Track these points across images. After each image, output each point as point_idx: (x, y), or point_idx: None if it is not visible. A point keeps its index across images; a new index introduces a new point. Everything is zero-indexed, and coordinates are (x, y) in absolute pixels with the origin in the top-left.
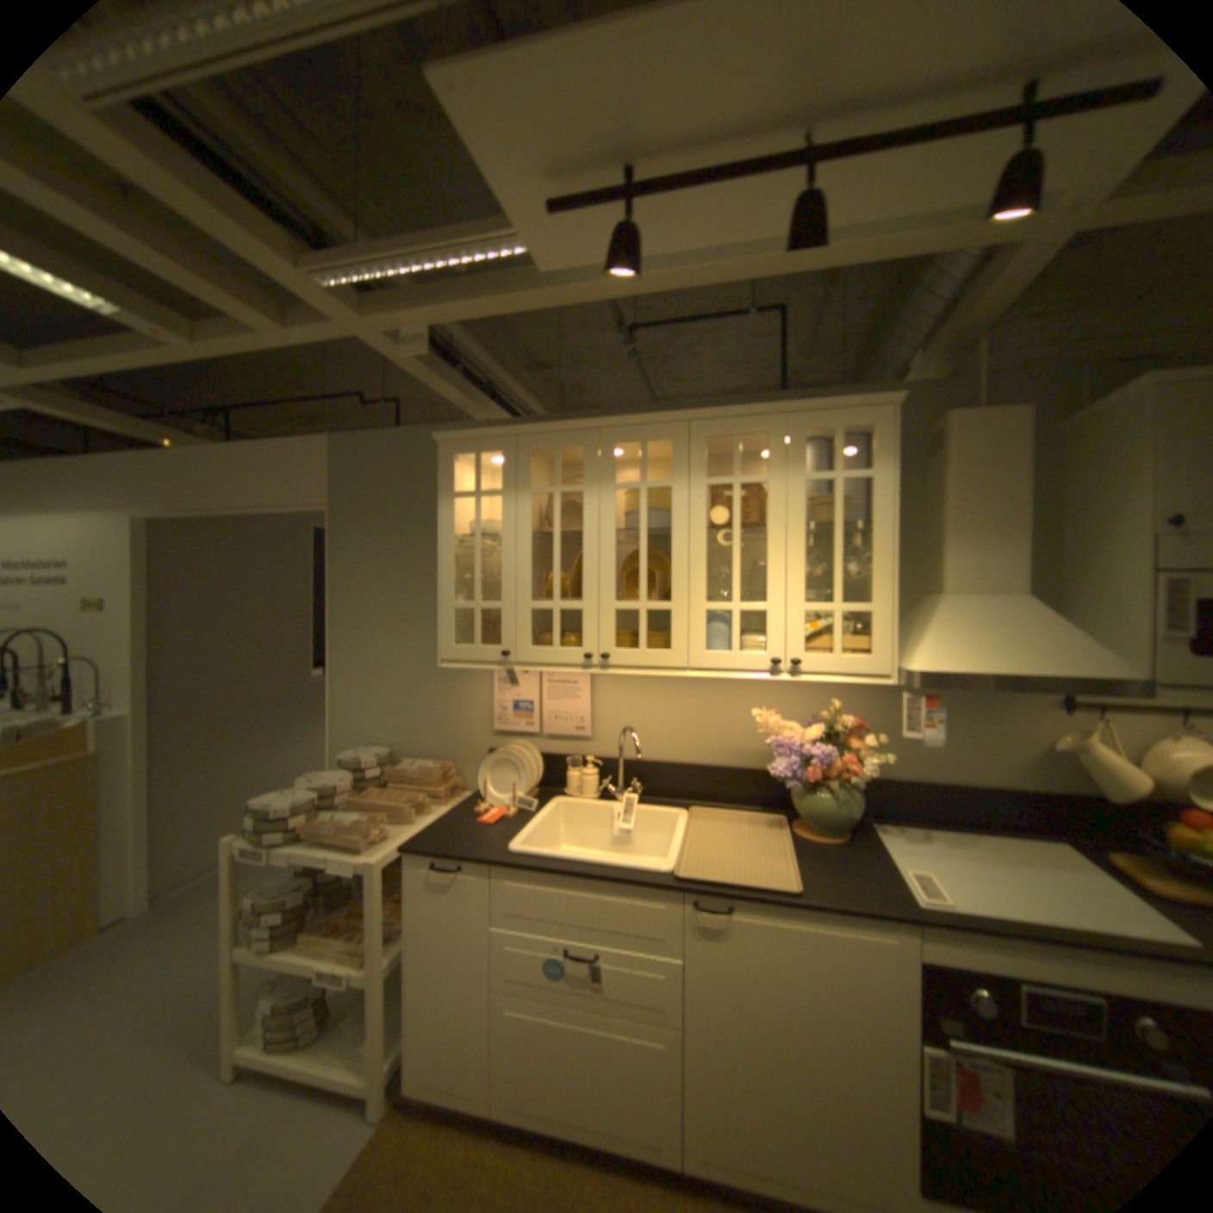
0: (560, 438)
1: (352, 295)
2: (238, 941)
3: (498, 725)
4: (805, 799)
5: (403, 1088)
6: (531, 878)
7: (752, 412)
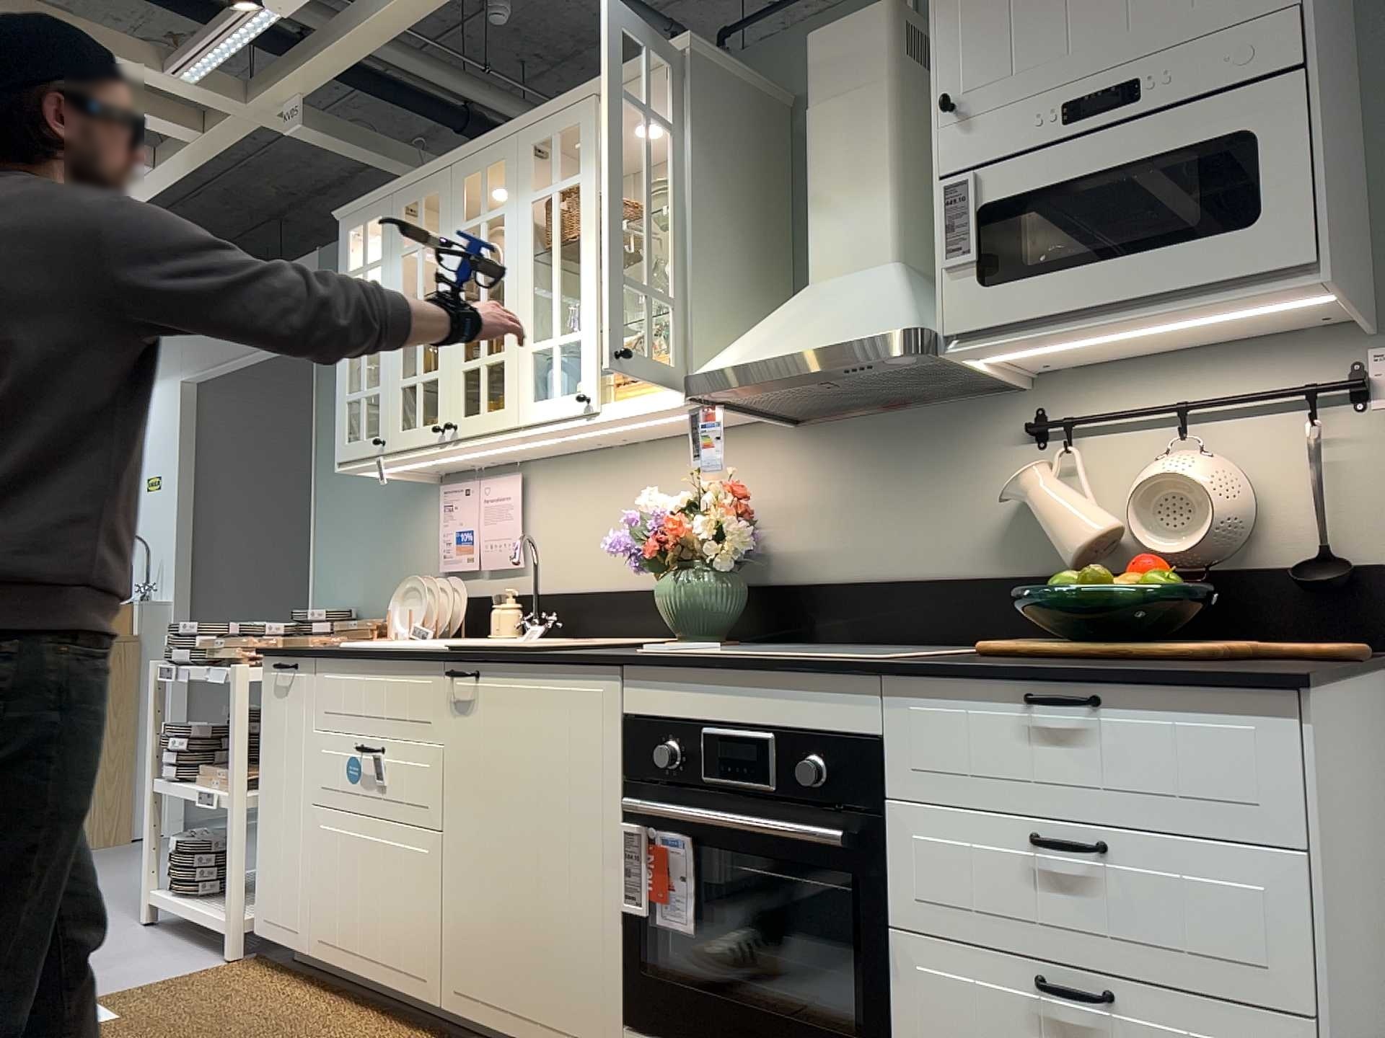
0: (422, 188)
1: (235, 91)
2: (164, 775)
3: (441, 566)
4: (658, 588)
5: (255, 924)
6: (341, 666)
7: (563, 105)
